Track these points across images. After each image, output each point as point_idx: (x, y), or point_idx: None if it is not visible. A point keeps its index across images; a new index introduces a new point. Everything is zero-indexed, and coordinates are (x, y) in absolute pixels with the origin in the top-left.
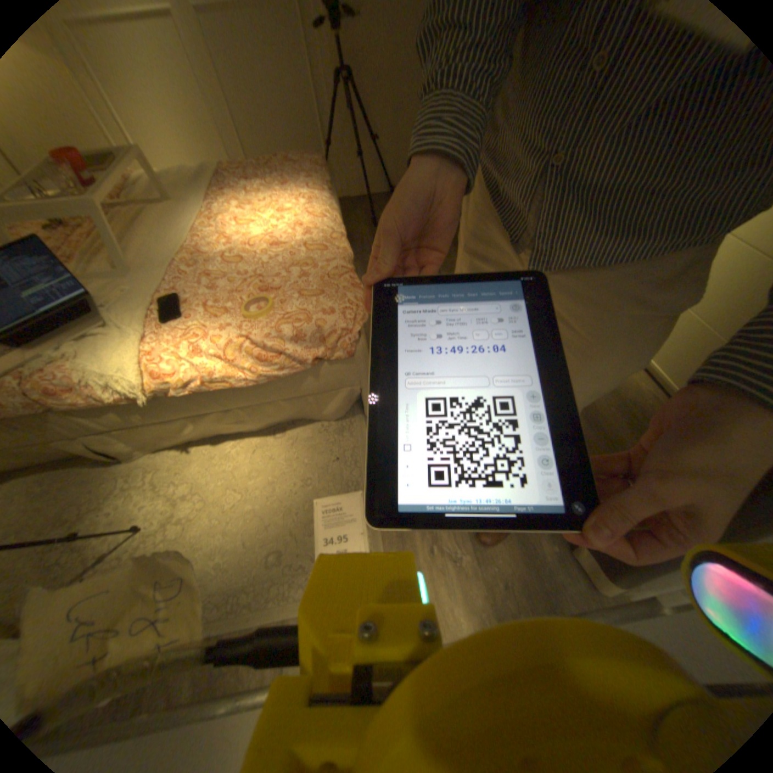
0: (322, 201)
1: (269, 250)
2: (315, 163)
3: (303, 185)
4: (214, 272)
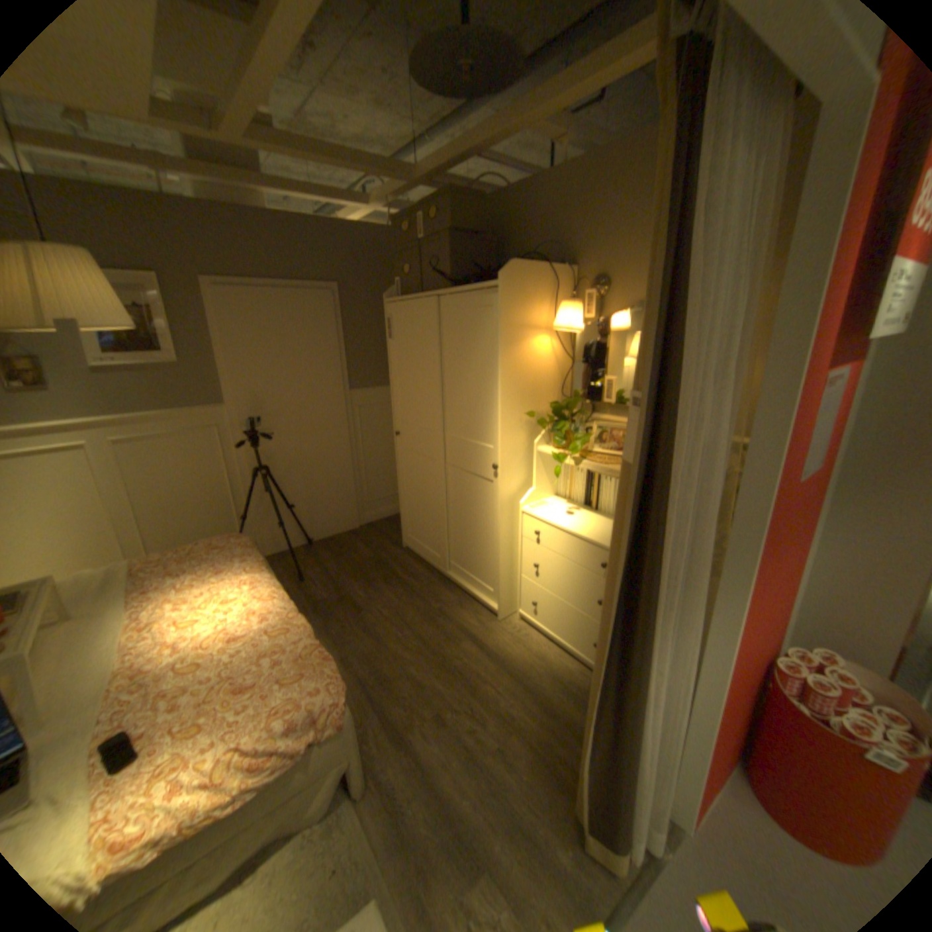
0: (266, 583)
1: (225, 647)
2: (245, 546)
3: (241, 571)
4: (168, 690)
